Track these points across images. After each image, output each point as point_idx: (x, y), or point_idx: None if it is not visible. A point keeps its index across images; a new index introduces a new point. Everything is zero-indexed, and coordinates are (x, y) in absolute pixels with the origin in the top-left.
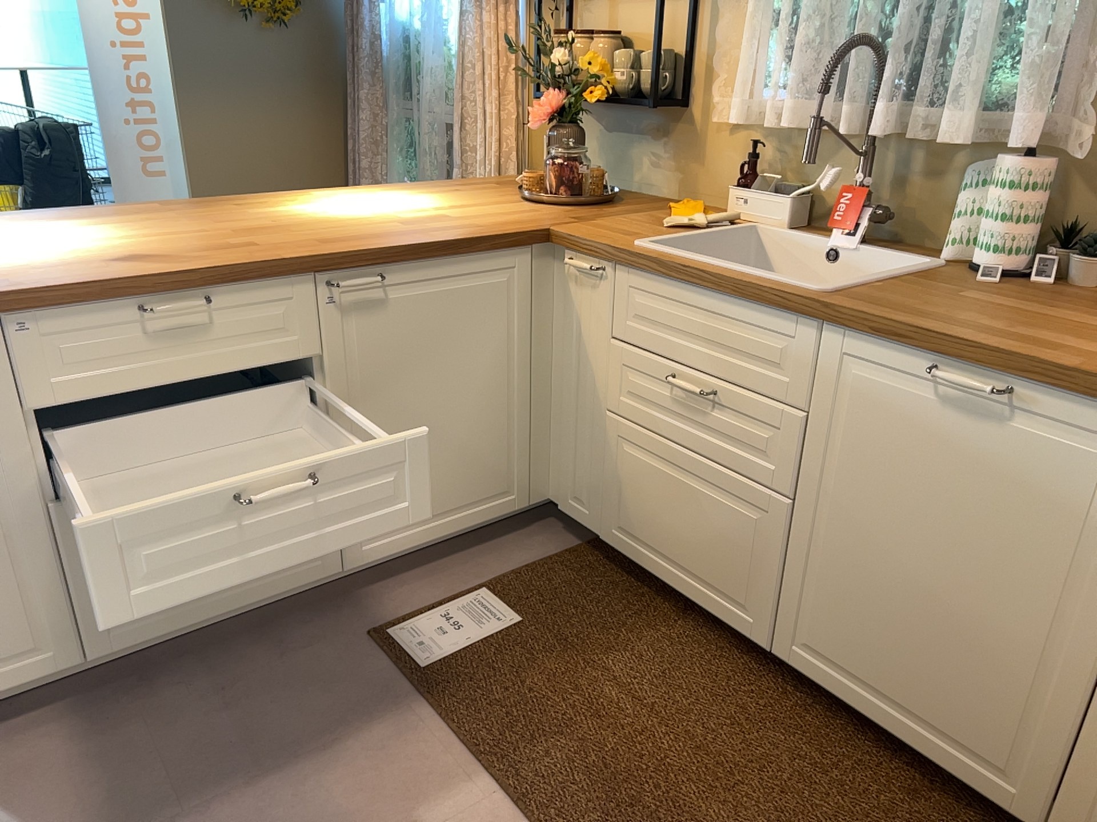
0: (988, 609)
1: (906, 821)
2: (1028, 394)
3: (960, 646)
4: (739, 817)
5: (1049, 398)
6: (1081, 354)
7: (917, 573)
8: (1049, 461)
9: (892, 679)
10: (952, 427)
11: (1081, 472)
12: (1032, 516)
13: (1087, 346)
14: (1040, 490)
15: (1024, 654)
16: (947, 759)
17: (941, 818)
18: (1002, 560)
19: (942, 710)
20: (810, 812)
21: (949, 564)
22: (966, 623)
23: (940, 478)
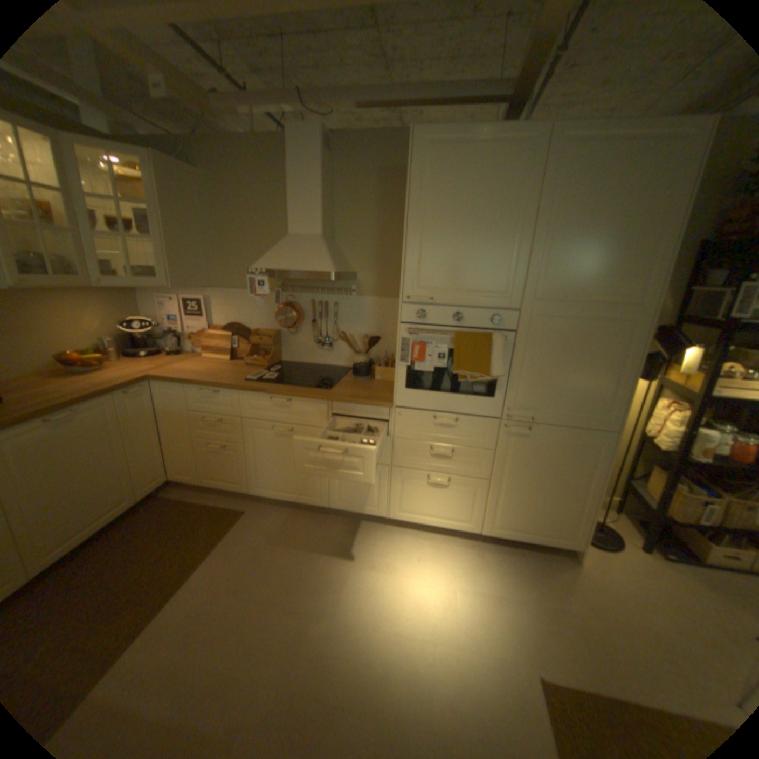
0: (98, 470)
1: (124, 538)
2: (76, 409)
3: (97, 488)
4: (130, 572)
5: (82, 407)
6: (68, 395)
7: (74, 483)
8: (91, 422)
9: (85, 521)
10: (60, 434)
11: (99, 418)
12: (95, 437)
13: (59, 395)
14: (93, 430)
15: (112, 470)
16: (111, 518)
17: (121, 532)
18: (94, 455)
19: (102, 509)
20: (124, 558)
21: (82, 470)
22: (95, 480)
23: (65, 451)
